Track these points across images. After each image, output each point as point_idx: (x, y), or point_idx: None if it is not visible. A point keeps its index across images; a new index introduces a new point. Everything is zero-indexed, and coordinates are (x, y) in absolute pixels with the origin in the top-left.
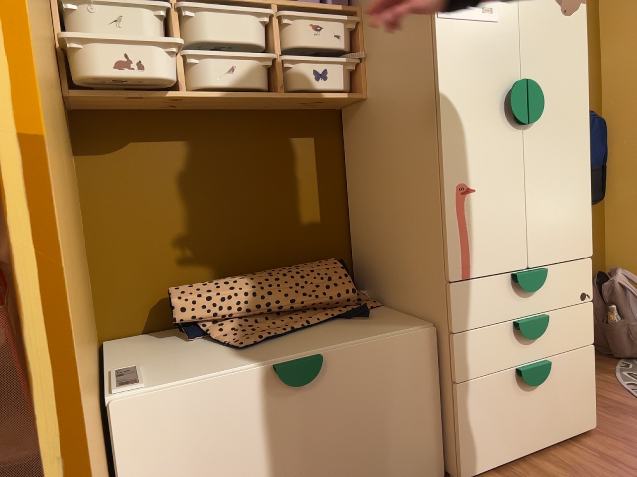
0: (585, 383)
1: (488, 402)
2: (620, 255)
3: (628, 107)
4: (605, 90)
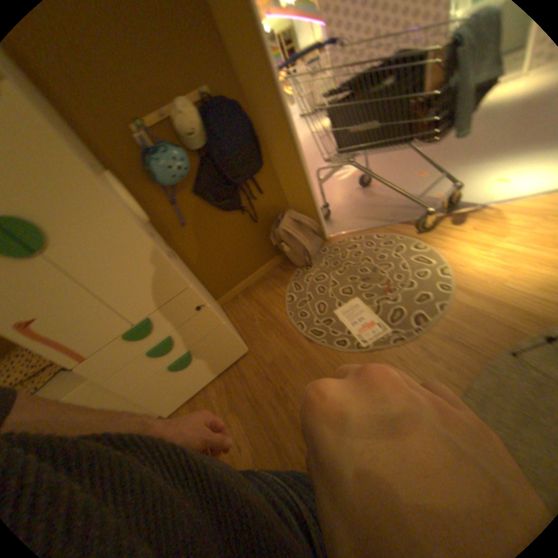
0: (229, 340)
1: (158, 388)
2: (295, 196)
3: (259, 74)
4: (235, 61)
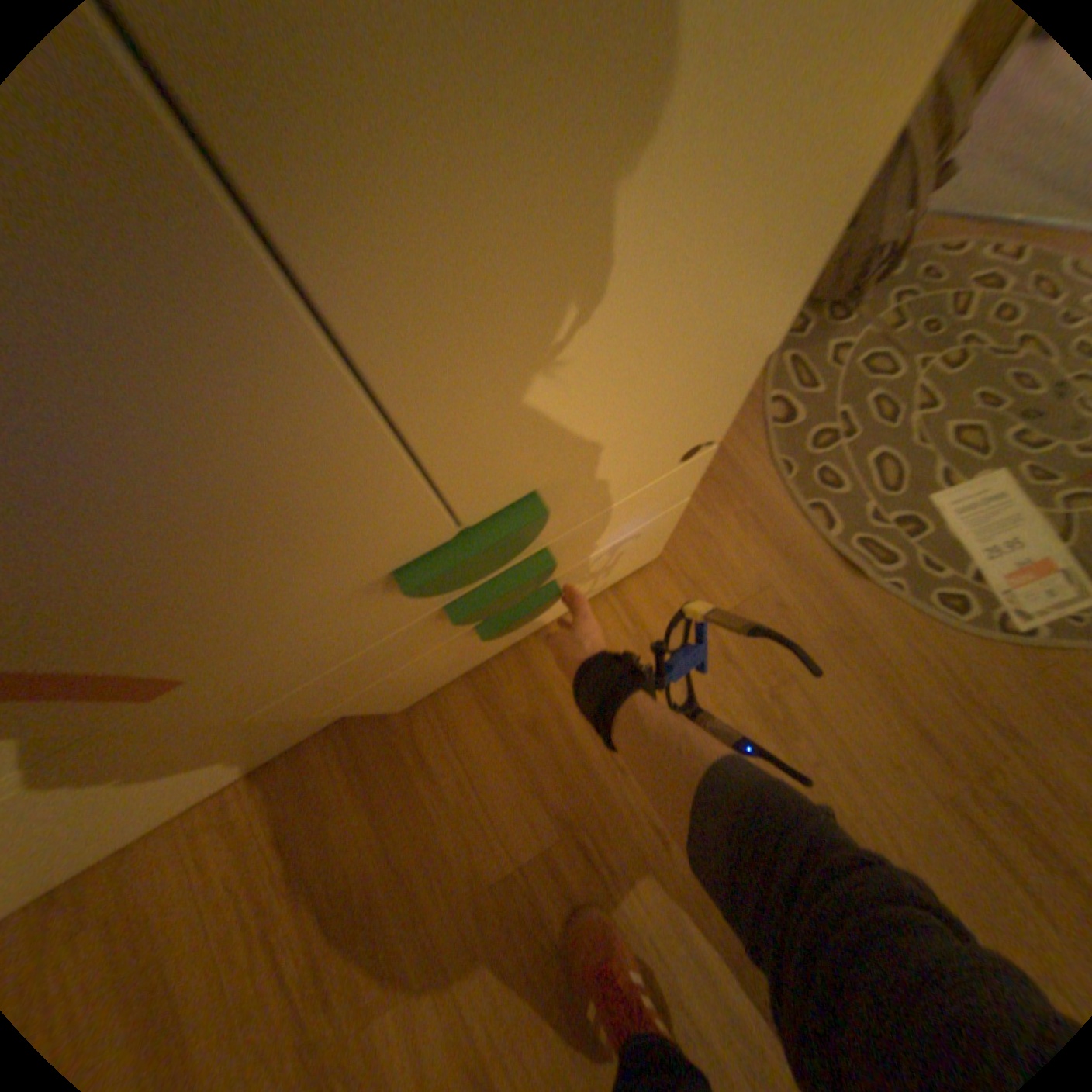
0: (646, 542)
1: (412, 673)
2: None
3: None
4: None
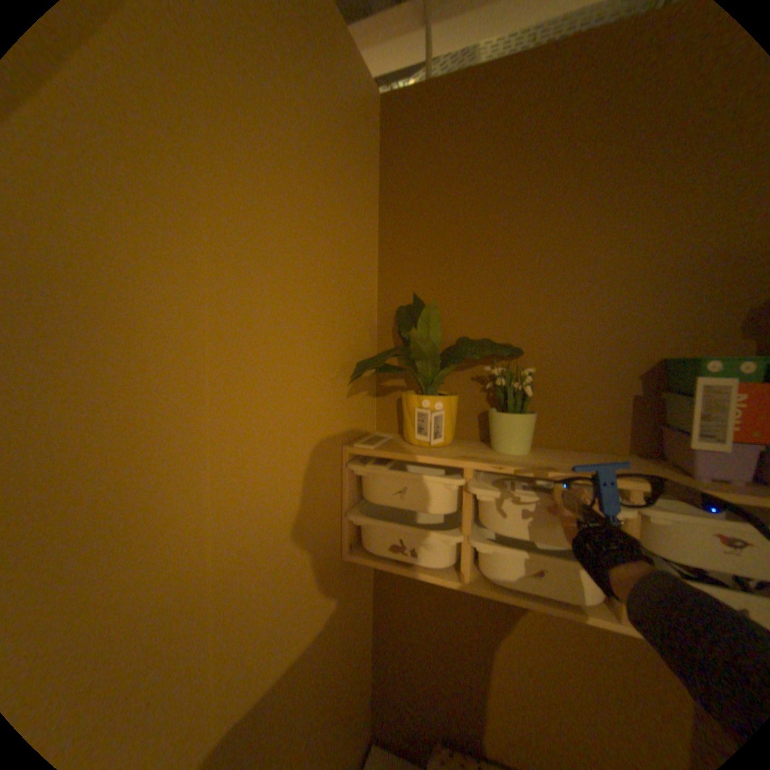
0: None
1: None
2: None
3: None
4: None
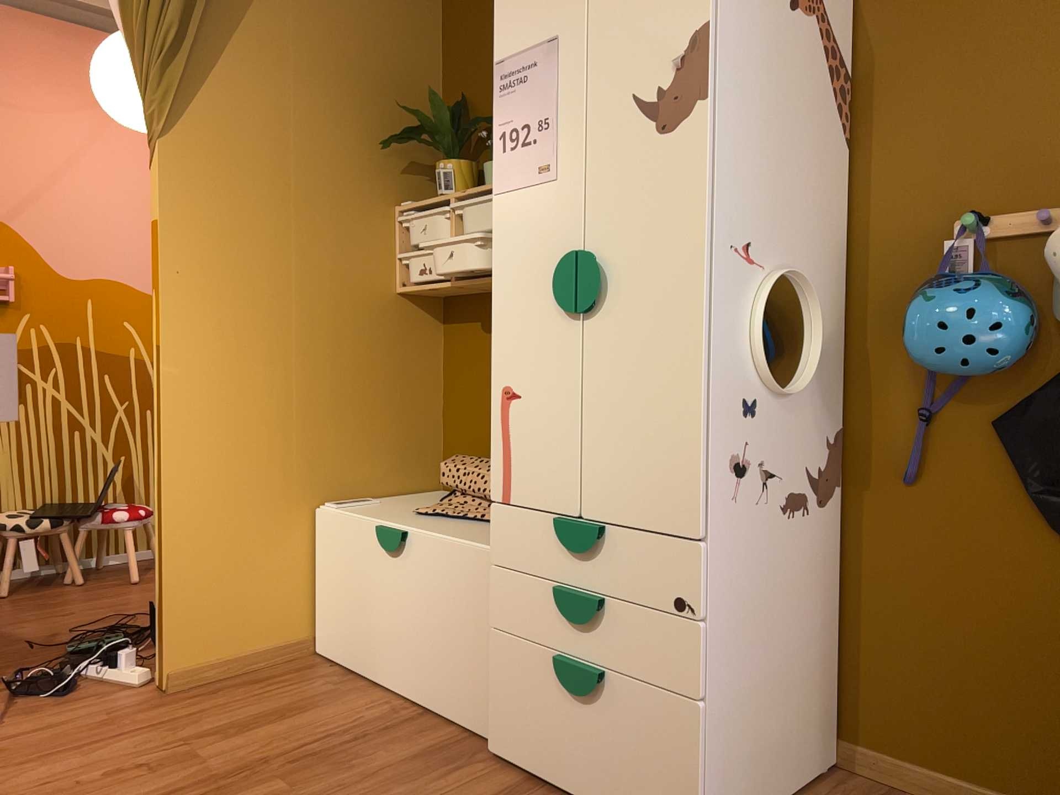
0: (677, 763)
1: (521, 675)
2: None
3: None
4: None
